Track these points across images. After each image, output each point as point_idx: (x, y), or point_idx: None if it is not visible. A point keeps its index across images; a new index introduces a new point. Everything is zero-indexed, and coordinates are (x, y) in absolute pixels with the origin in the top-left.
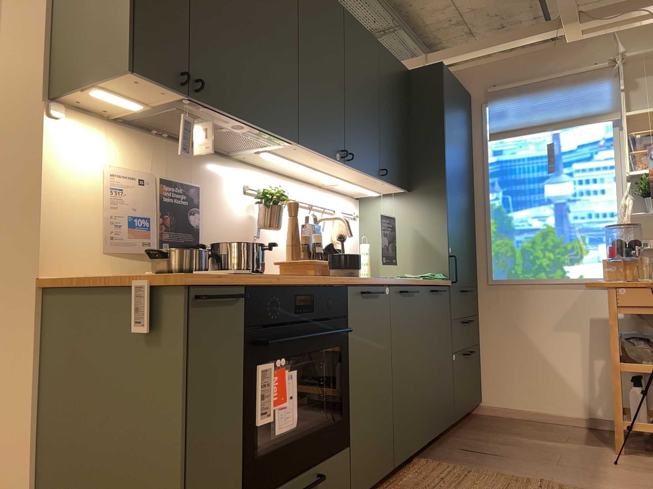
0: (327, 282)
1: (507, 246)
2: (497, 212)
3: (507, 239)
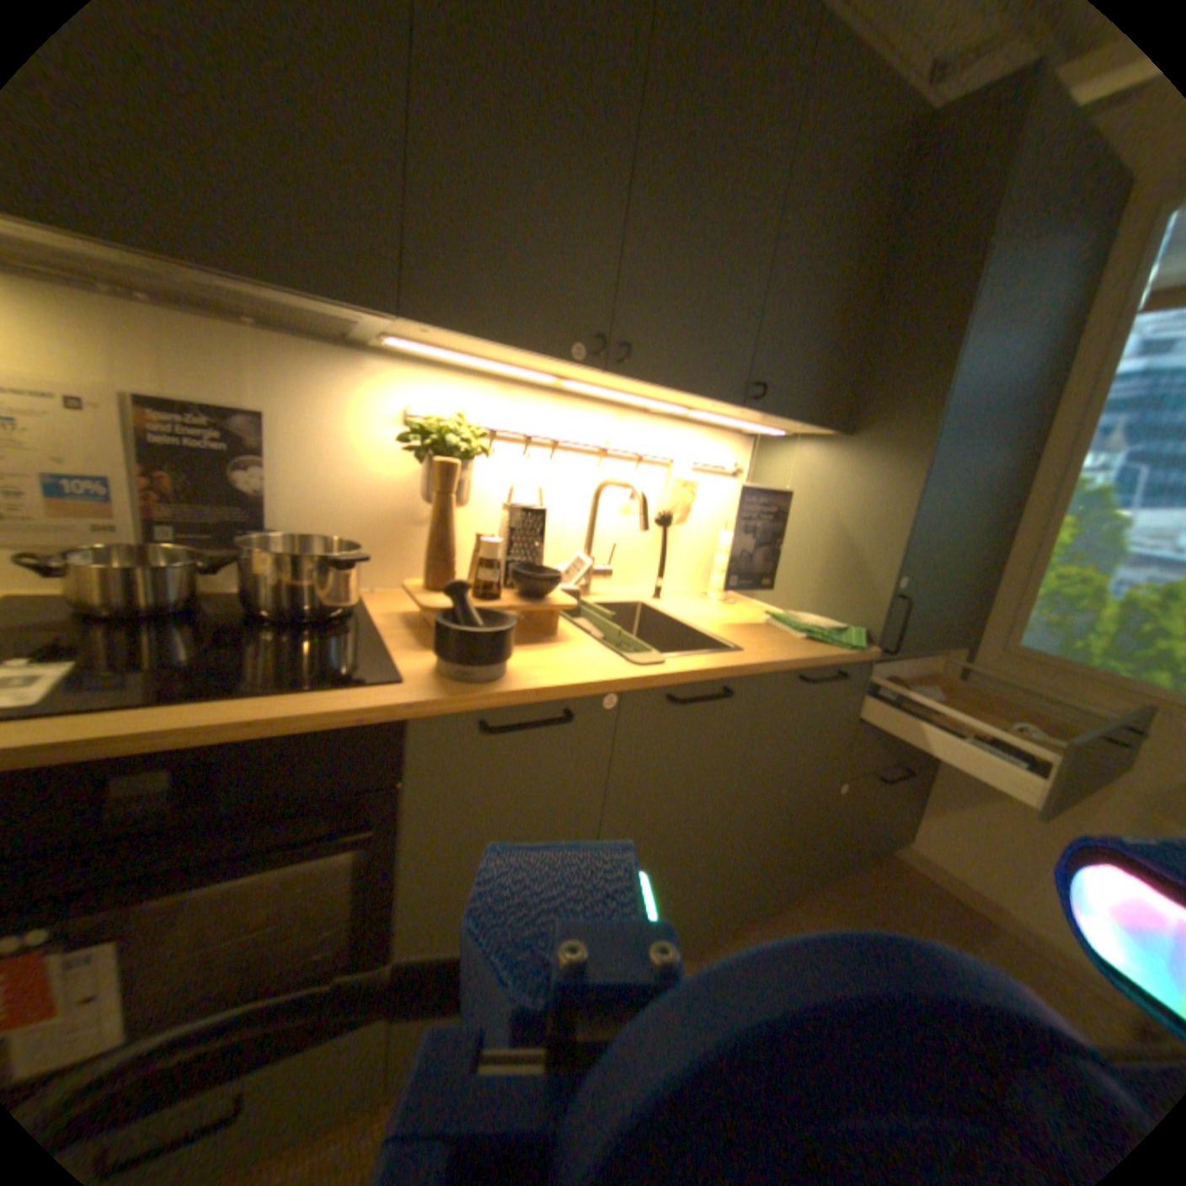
0: (303, 715)
1: (1083, 584)
2: (1090, 498)
3: (1089, 568)
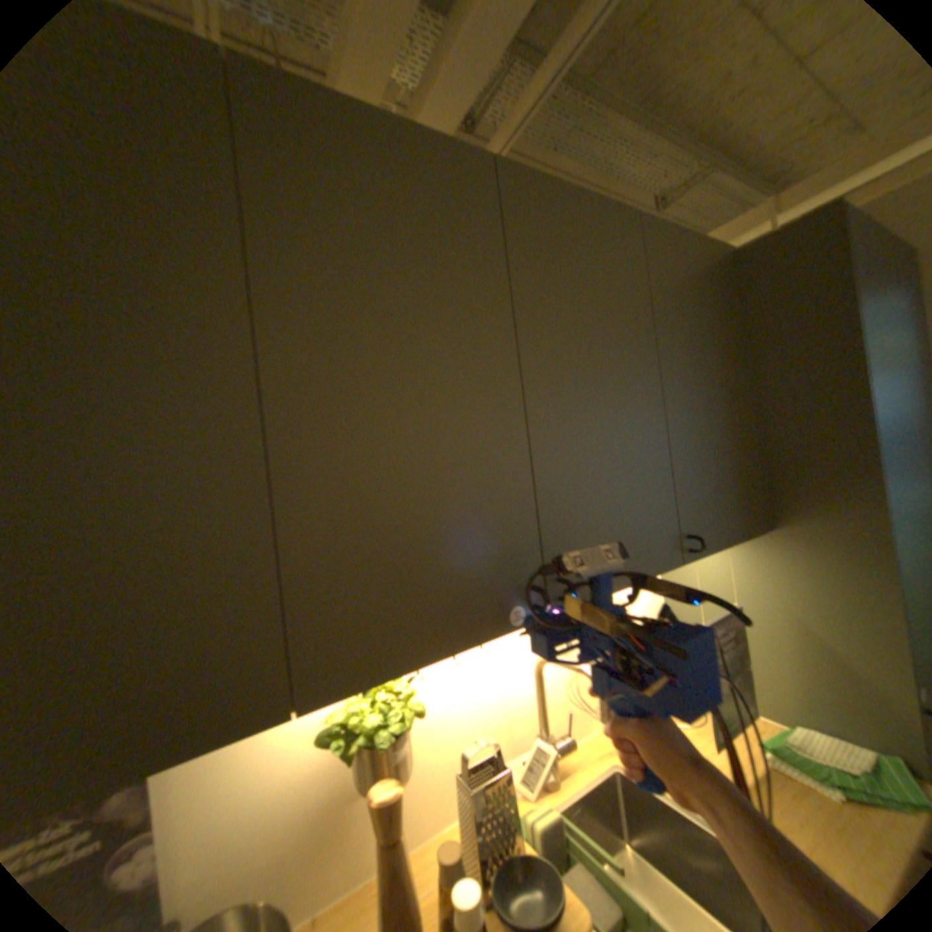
0: None
1: None
2: None
3: None
